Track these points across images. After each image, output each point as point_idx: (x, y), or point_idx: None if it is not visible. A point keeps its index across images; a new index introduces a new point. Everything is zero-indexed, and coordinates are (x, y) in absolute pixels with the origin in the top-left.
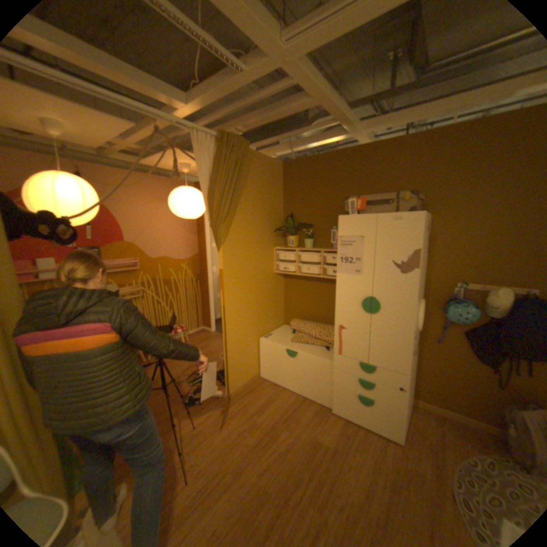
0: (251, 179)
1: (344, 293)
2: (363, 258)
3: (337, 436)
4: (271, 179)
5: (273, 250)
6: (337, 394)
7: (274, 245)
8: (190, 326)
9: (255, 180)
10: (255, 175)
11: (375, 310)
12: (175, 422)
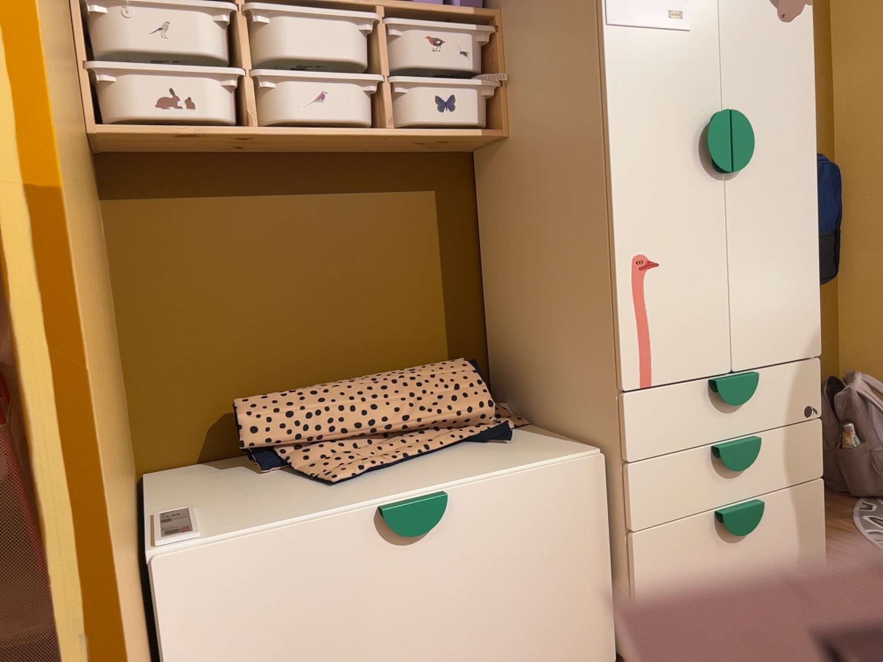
0: None
1: (642, 113)
2: None
3: None
4: None
5: None
6: (652, 566)
7: None
8: None
9: None
10: None
11: (744, 156)
12: None
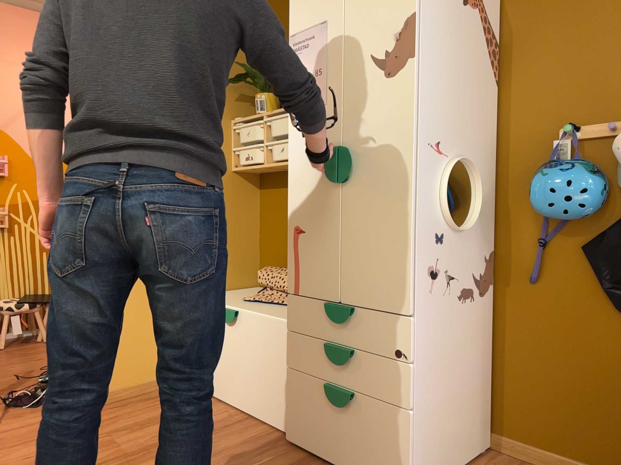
0: None
1: (301, 153)
2: (327, 66)
3: None
4: None
5: (230, 125)
6: (293, 390)
7: (235, 117)
8: None
9: None
10: None
11: (345, 172)
12: None
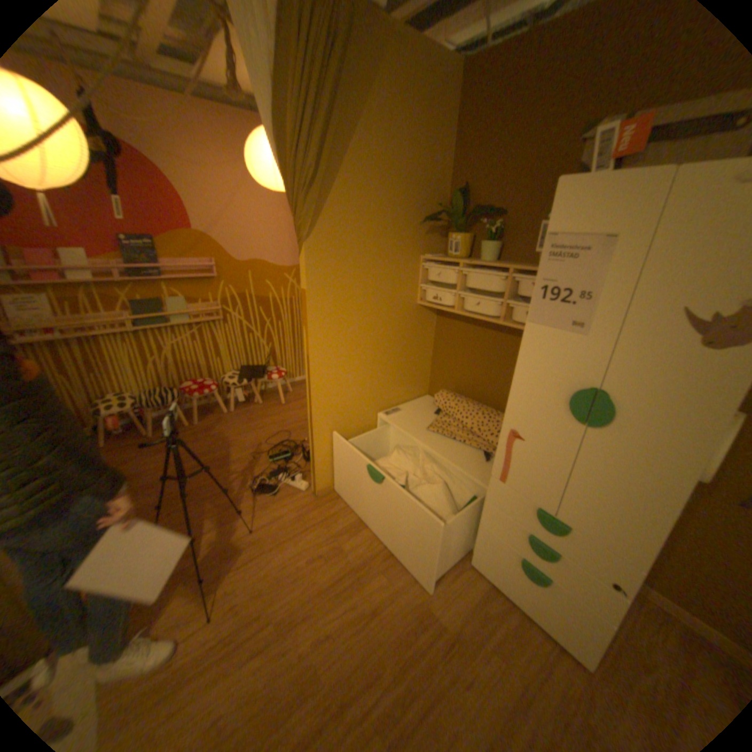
0: (380, 95)
1: (535, 369)
2: (602, 293)
3: (467, 612)
4: (432, 101)
5: (419, 260)
6: (485, 541)
7: (424, 251)
8: (299, 370)
9: (392, 99)
10: (392, 86)
11: (599, 421)
12: (230, 515)
